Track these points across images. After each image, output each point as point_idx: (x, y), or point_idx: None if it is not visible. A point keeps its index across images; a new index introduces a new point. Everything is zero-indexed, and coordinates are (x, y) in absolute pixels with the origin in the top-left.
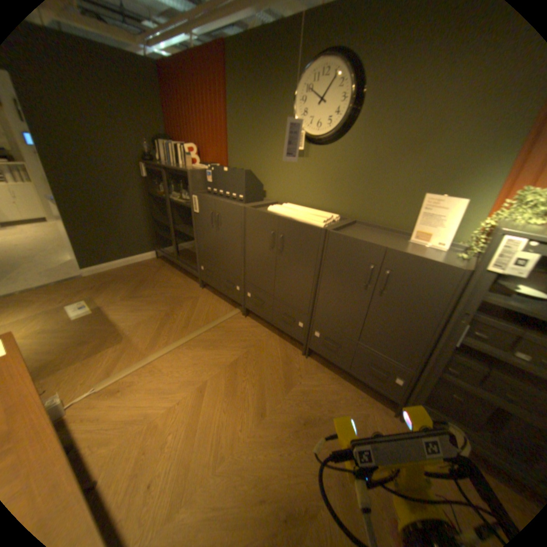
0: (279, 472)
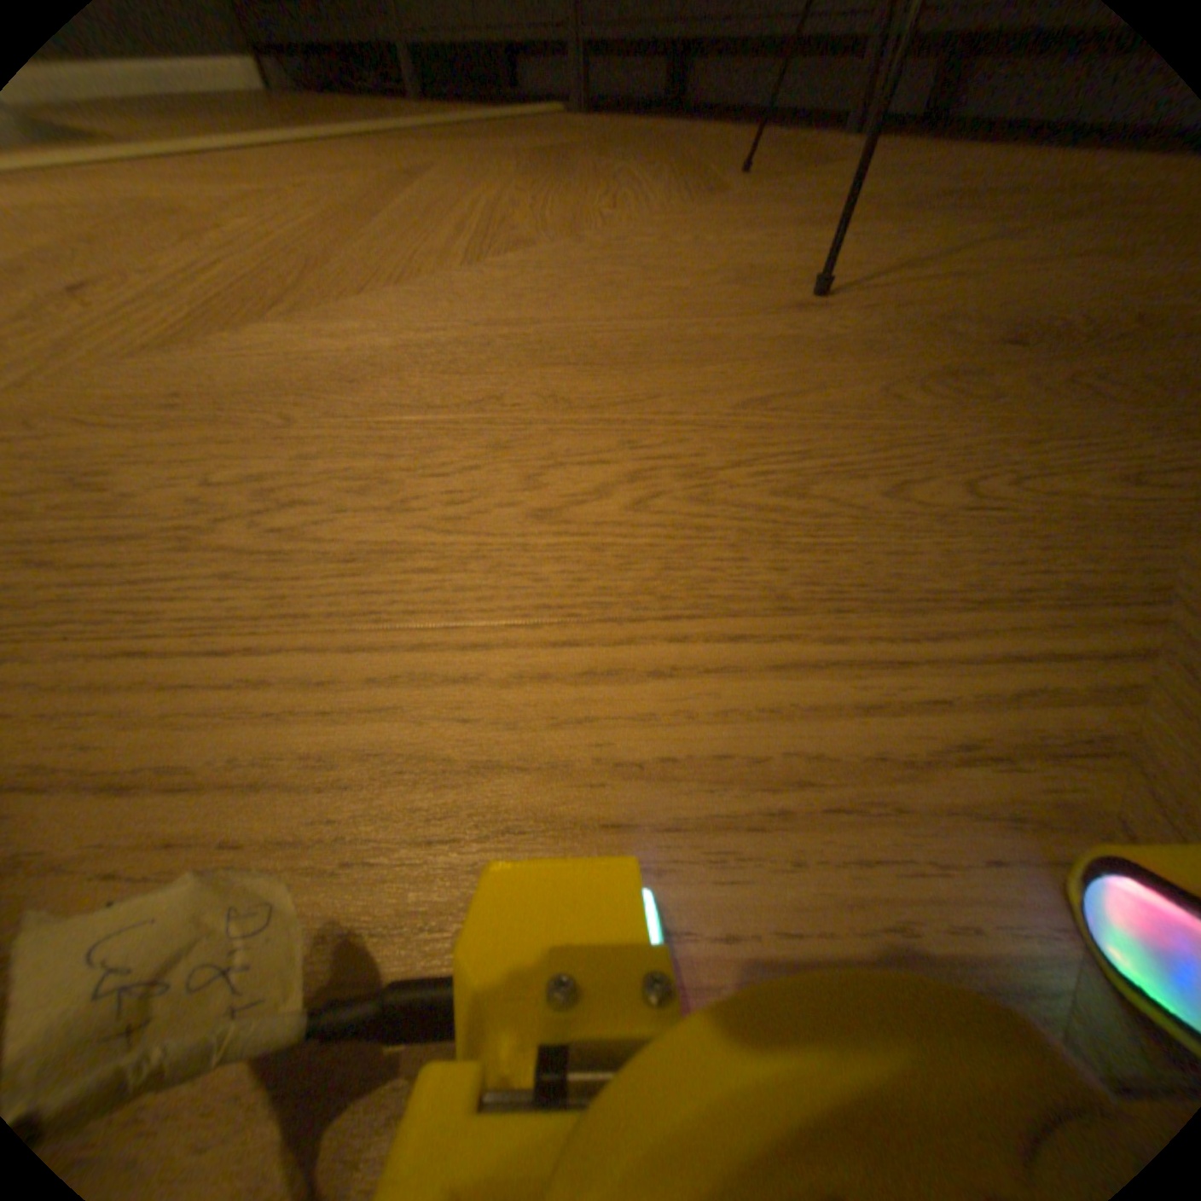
0: (882, 260)
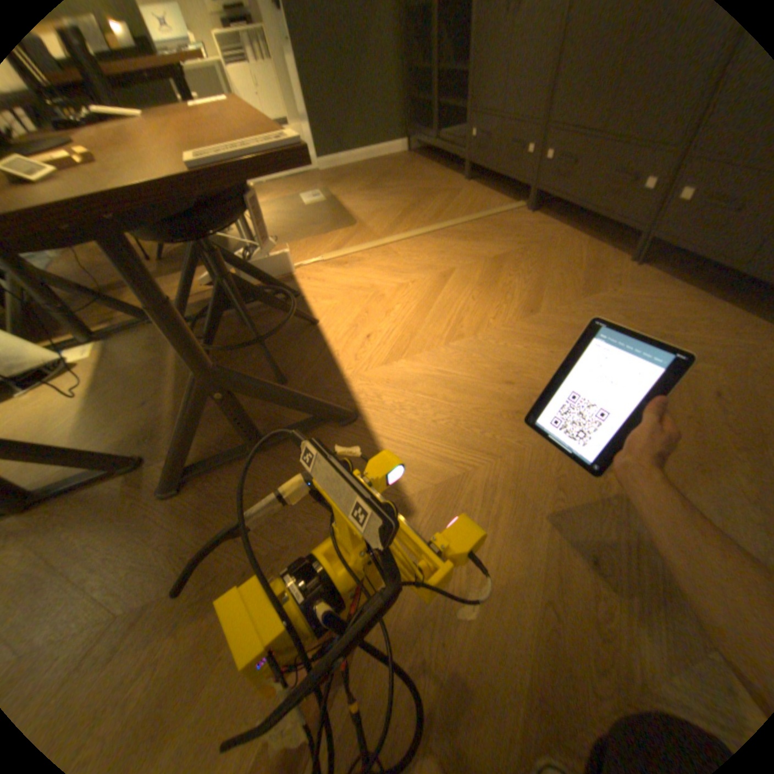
0: (546, 366)
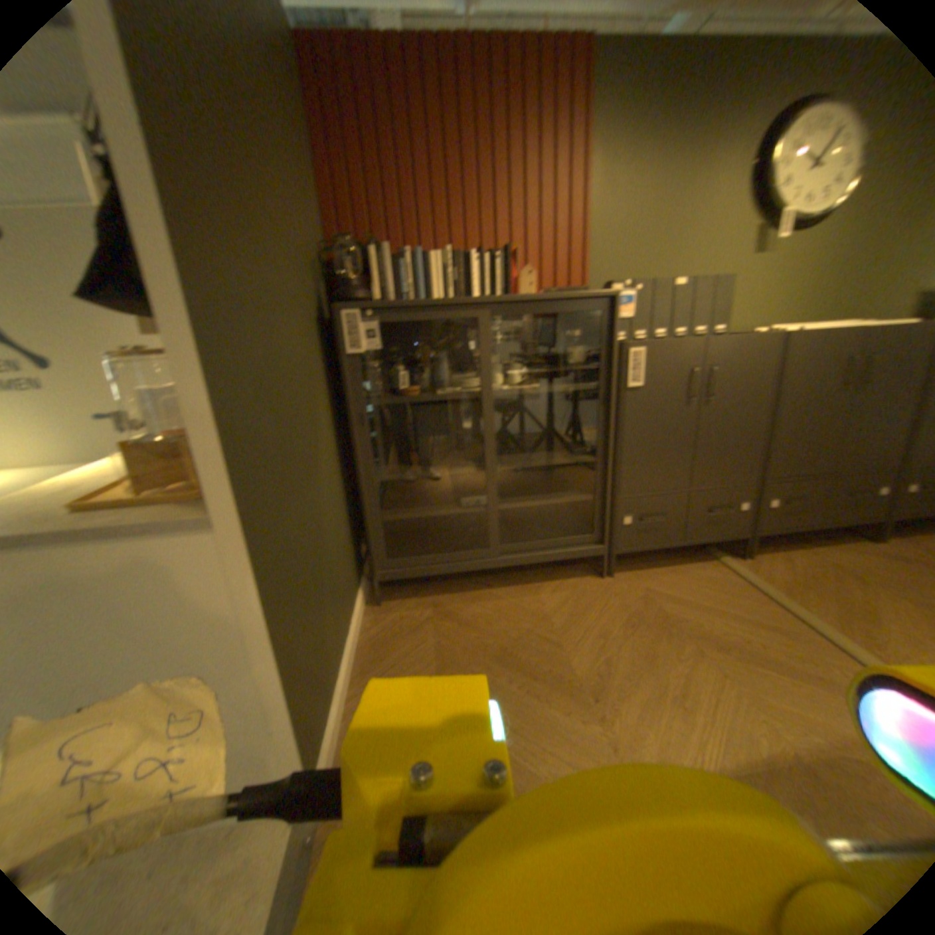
0: None
